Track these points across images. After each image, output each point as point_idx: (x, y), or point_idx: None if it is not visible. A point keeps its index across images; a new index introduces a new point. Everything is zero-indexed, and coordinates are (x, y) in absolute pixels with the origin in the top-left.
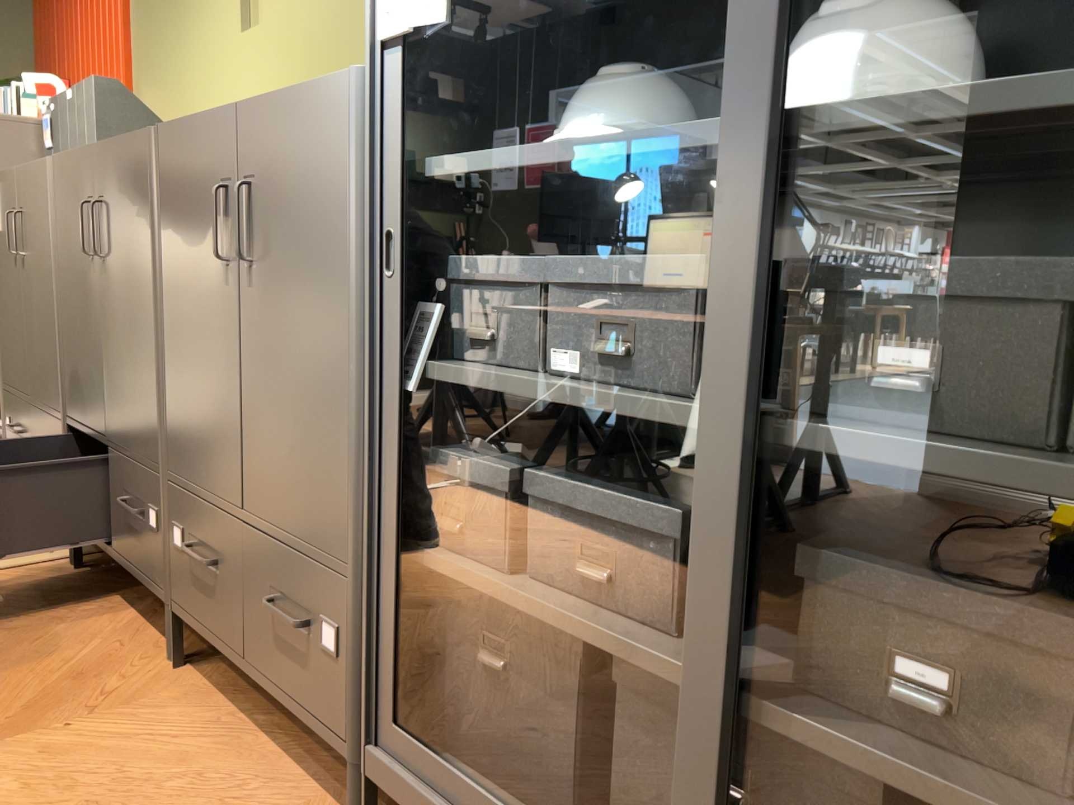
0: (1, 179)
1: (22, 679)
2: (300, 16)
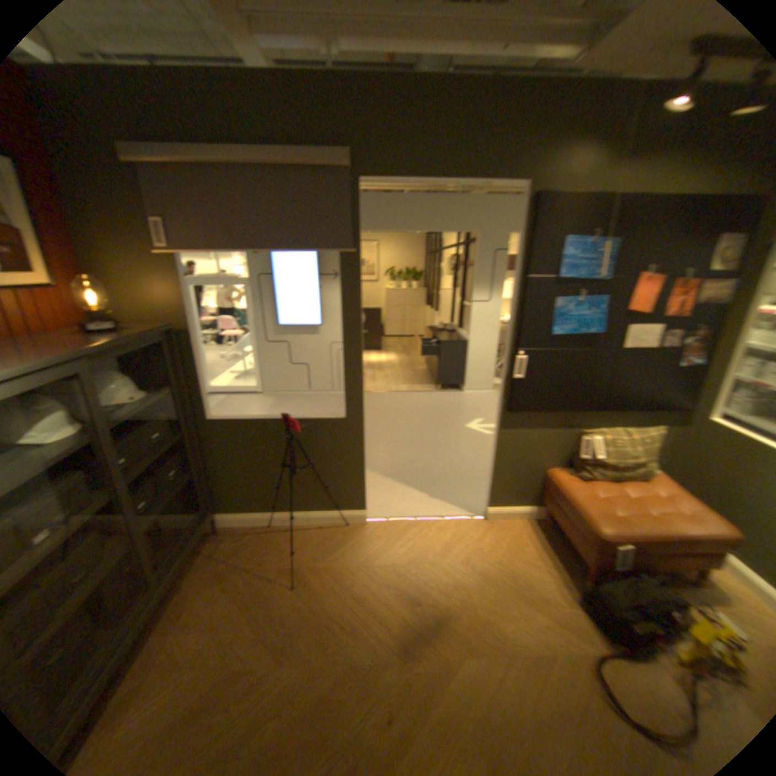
0: None
1: None
2: None
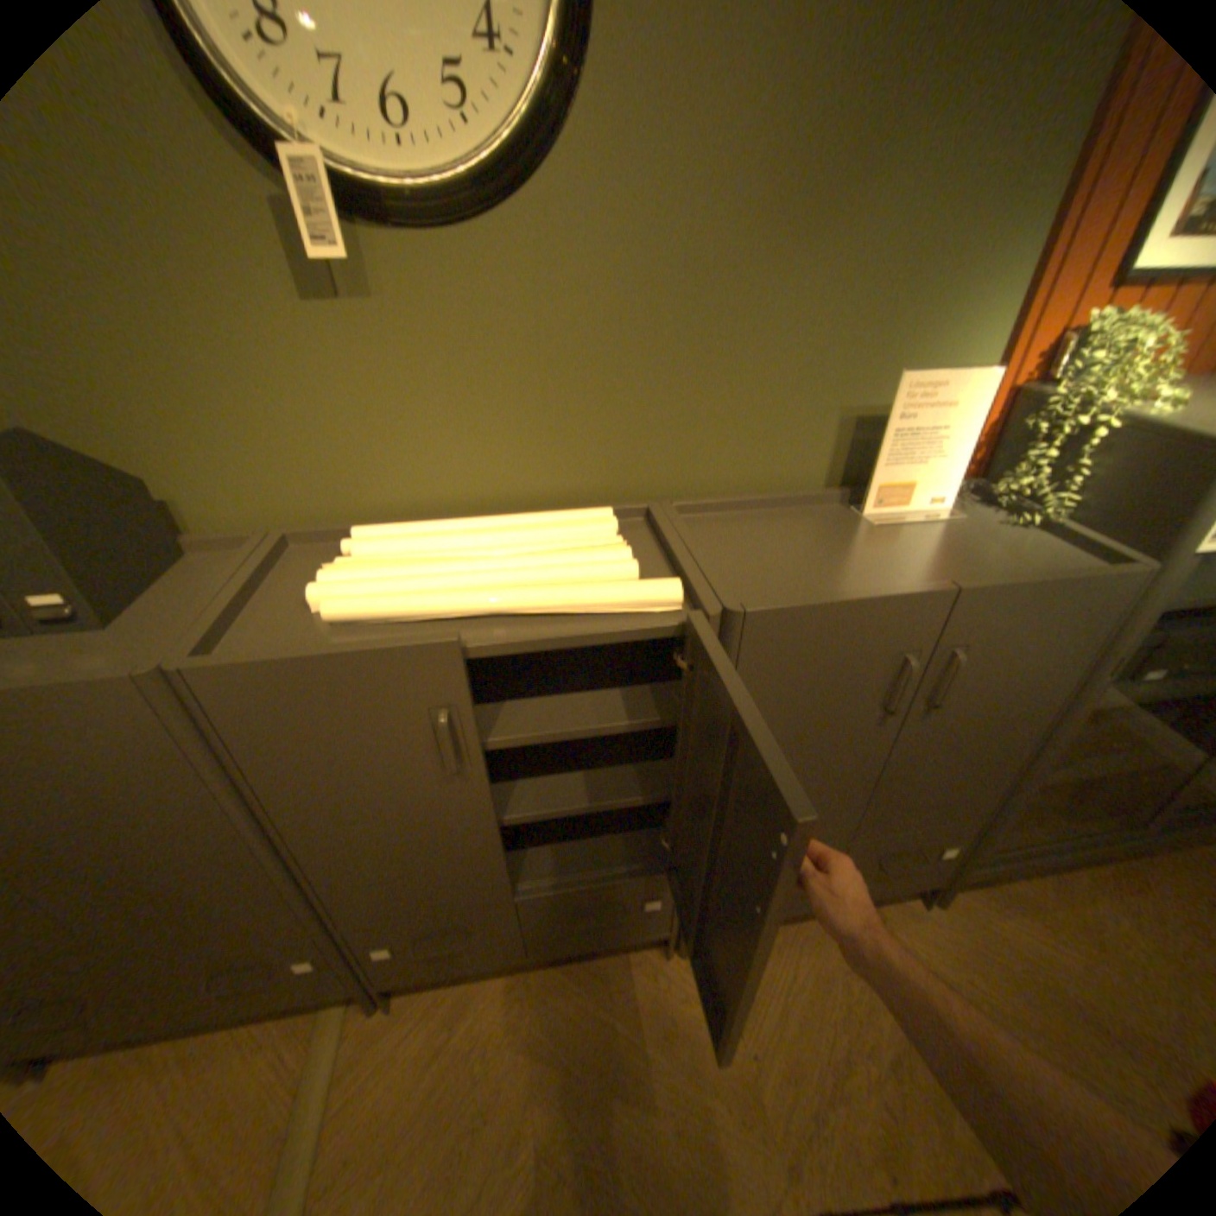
0: None
1: (648, 1092)
2: (513, 304)
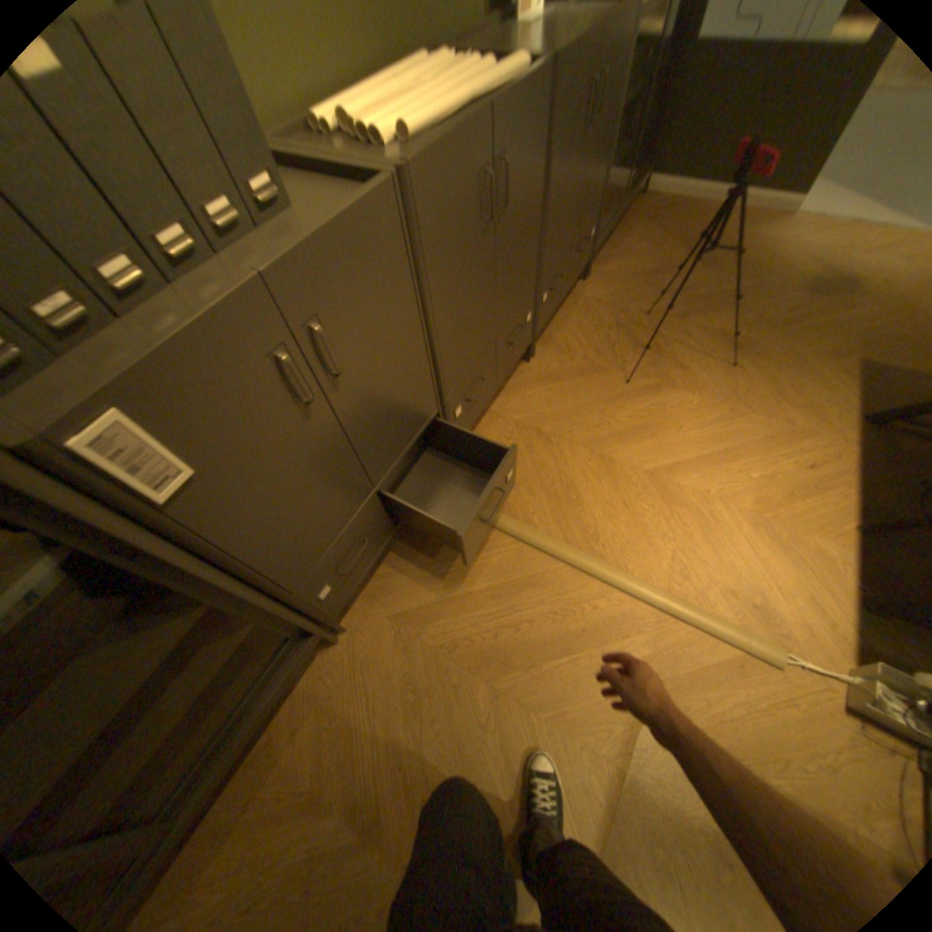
0: (158, 365)
1: (566, 394)
2: None
